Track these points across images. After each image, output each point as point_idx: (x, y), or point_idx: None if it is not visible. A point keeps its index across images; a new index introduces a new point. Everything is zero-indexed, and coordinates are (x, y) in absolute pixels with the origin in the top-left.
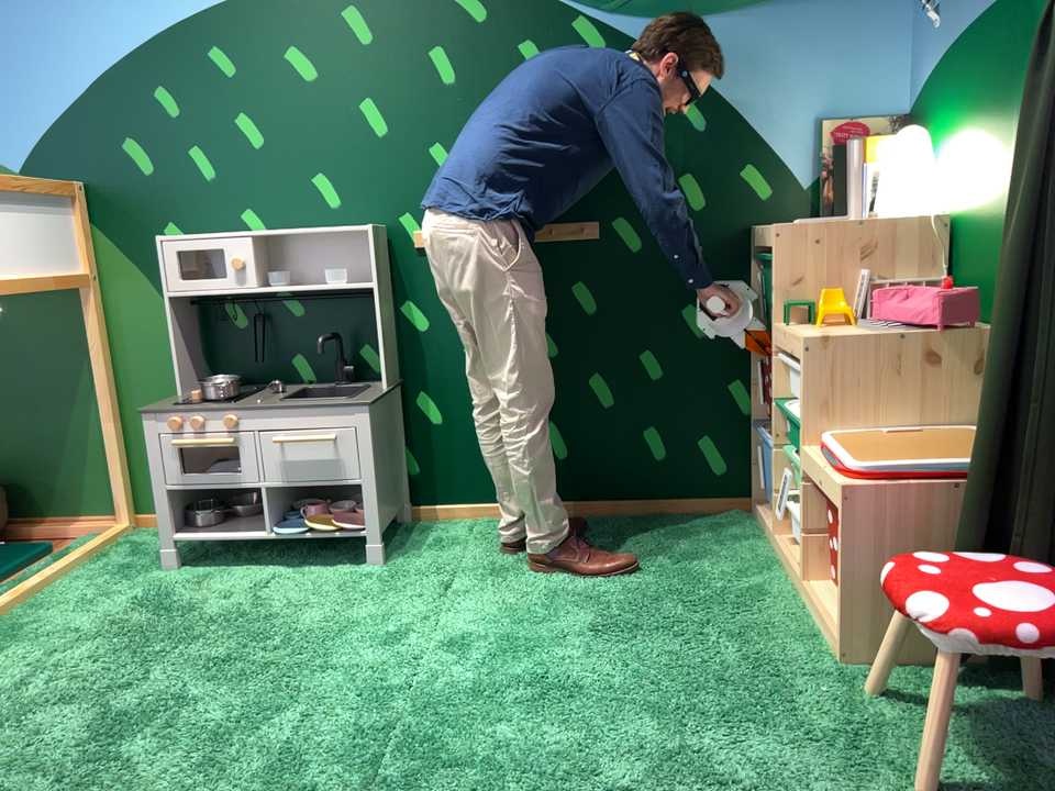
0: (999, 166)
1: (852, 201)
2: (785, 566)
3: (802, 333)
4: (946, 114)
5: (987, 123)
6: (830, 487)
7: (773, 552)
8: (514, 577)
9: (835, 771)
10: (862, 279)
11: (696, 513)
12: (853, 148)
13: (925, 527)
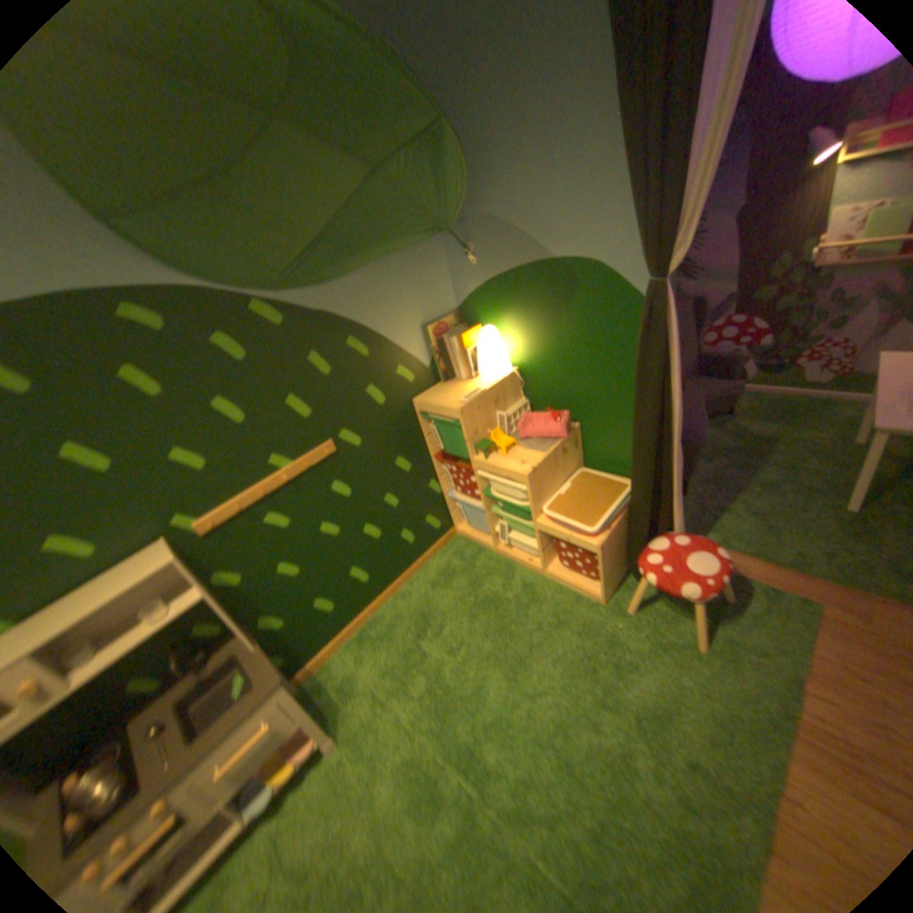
0: (555, 348)
1: (460, 370)
2: (516, 561)
3: (509, 466)
4: (499, 315)
5: (539, 326)
6: (579, 543)
7: (499, 555)
8: (420, 677)
9: (674, 669)
10: (500, 417)
11: (437, 552)
12: (453, 341)
13: (619, 537)
